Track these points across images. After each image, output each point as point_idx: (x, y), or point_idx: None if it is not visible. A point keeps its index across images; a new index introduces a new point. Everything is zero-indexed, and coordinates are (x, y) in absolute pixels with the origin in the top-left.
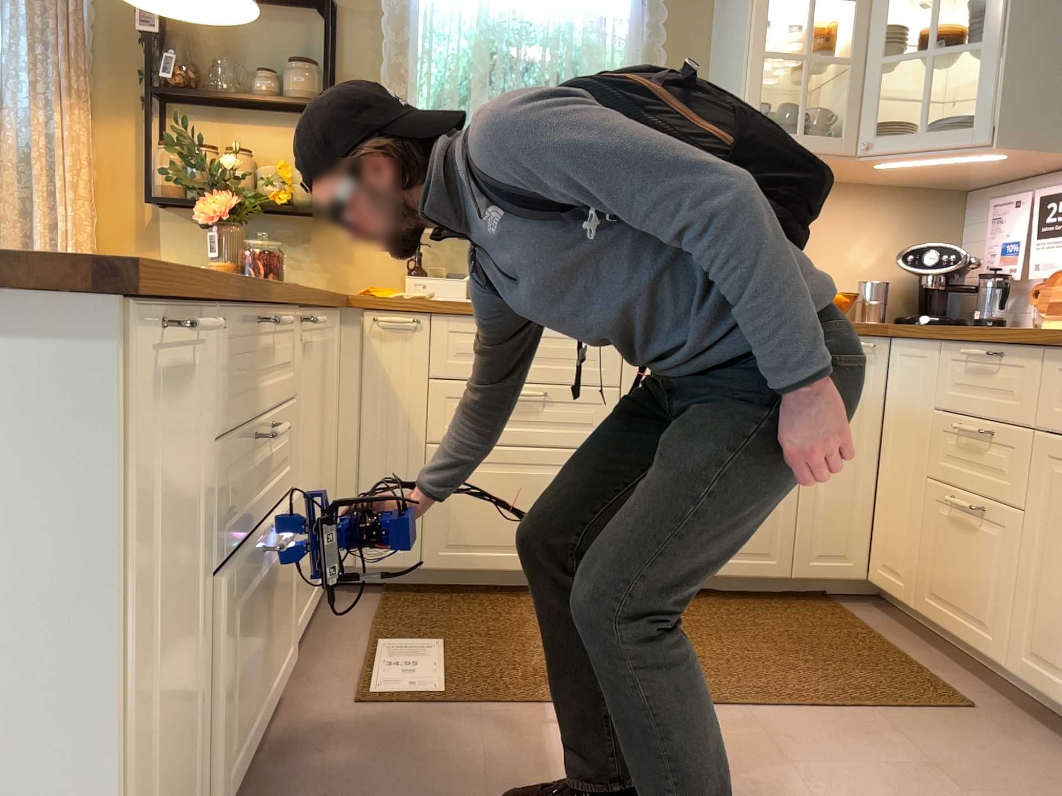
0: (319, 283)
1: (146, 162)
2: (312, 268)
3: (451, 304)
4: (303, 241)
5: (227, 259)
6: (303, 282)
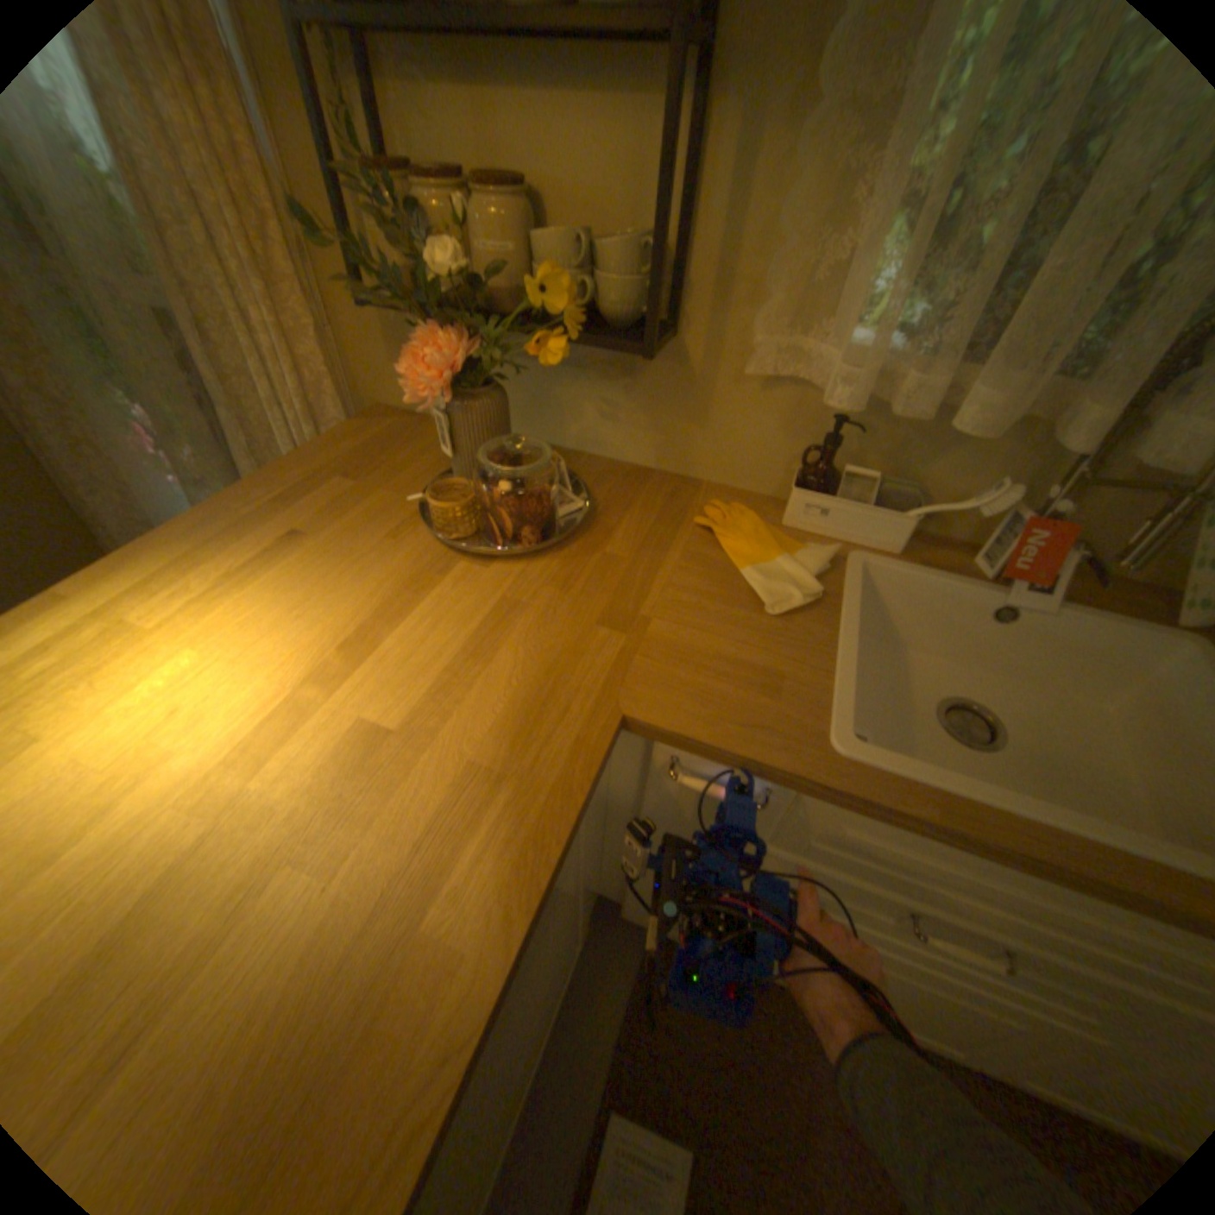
0: (643, 448)
1: (339, 210)
2: (634, 424)
3: (870, 806)
4: (623, 373)
5: (467, 460)
6: (618, 443)
